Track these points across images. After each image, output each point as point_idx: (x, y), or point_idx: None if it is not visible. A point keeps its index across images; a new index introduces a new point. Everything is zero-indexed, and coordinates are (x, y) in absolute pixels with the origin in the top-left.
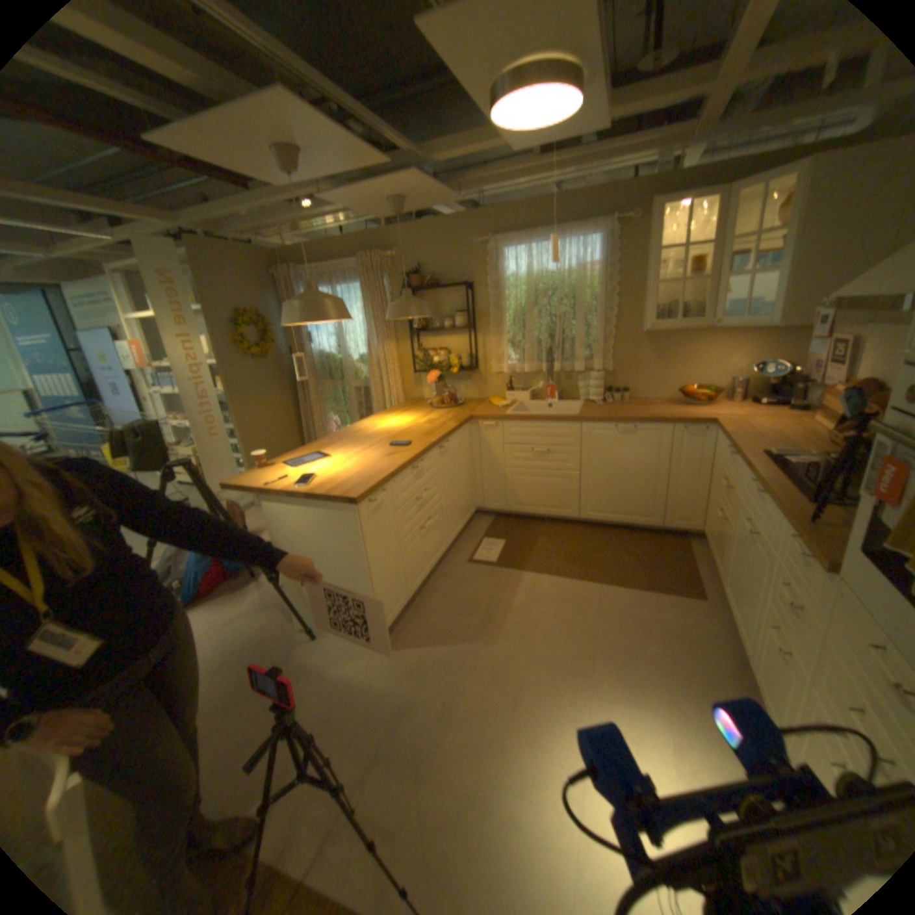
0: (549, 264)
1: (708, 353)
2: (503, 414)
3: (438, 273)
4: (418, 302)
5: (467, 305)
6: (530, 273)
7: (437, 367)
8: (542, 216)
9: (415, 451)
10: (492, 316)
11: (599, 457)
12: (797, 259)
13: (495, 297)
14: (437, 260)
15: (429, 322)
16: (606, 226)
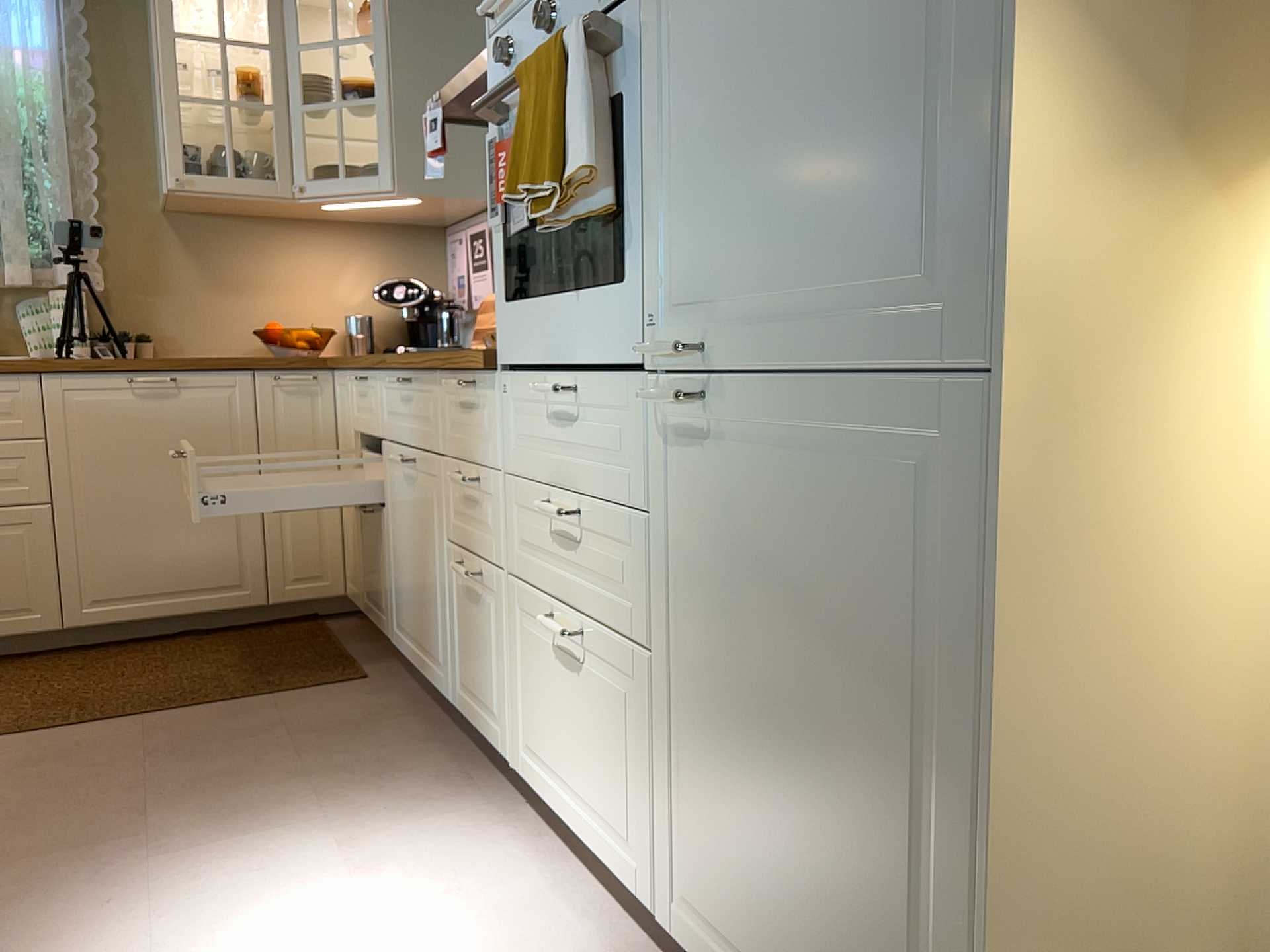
0: None
1: (297, 270)
2: None
3: None
4: None
5: None
6: None
7: None
8: None
9: None
10: None
11: (96, 459)
12: (395, 91)
13: None
14: None
15: None
16: None
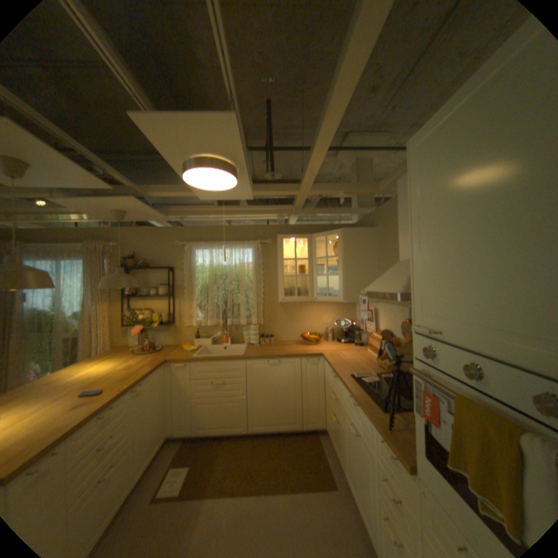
0: (224, 261)
1: (312, 314)
2: (191, 357)
3: (149, 259)
4: (128, 277)
5: (169, 281)
6: (212, 265)
7: (142, 322)
8: (219, 235)
9: (105, 399)
10: (186, 288)
11: (258, 384)
12: (344, 271)
13: (189, 277)
14: (149, 251)
15: (140, 290)
16: (255, 245)
